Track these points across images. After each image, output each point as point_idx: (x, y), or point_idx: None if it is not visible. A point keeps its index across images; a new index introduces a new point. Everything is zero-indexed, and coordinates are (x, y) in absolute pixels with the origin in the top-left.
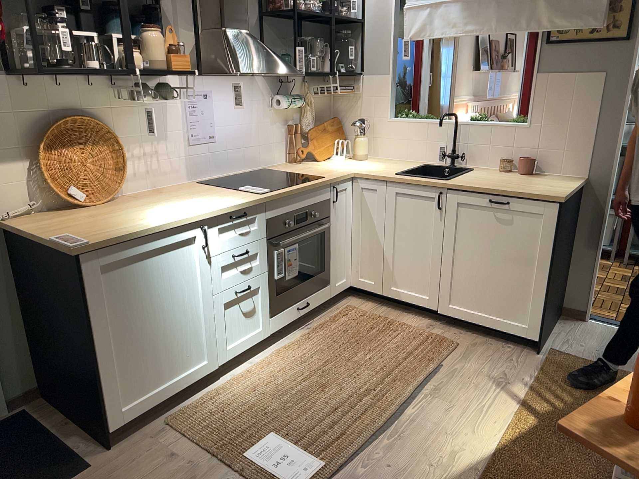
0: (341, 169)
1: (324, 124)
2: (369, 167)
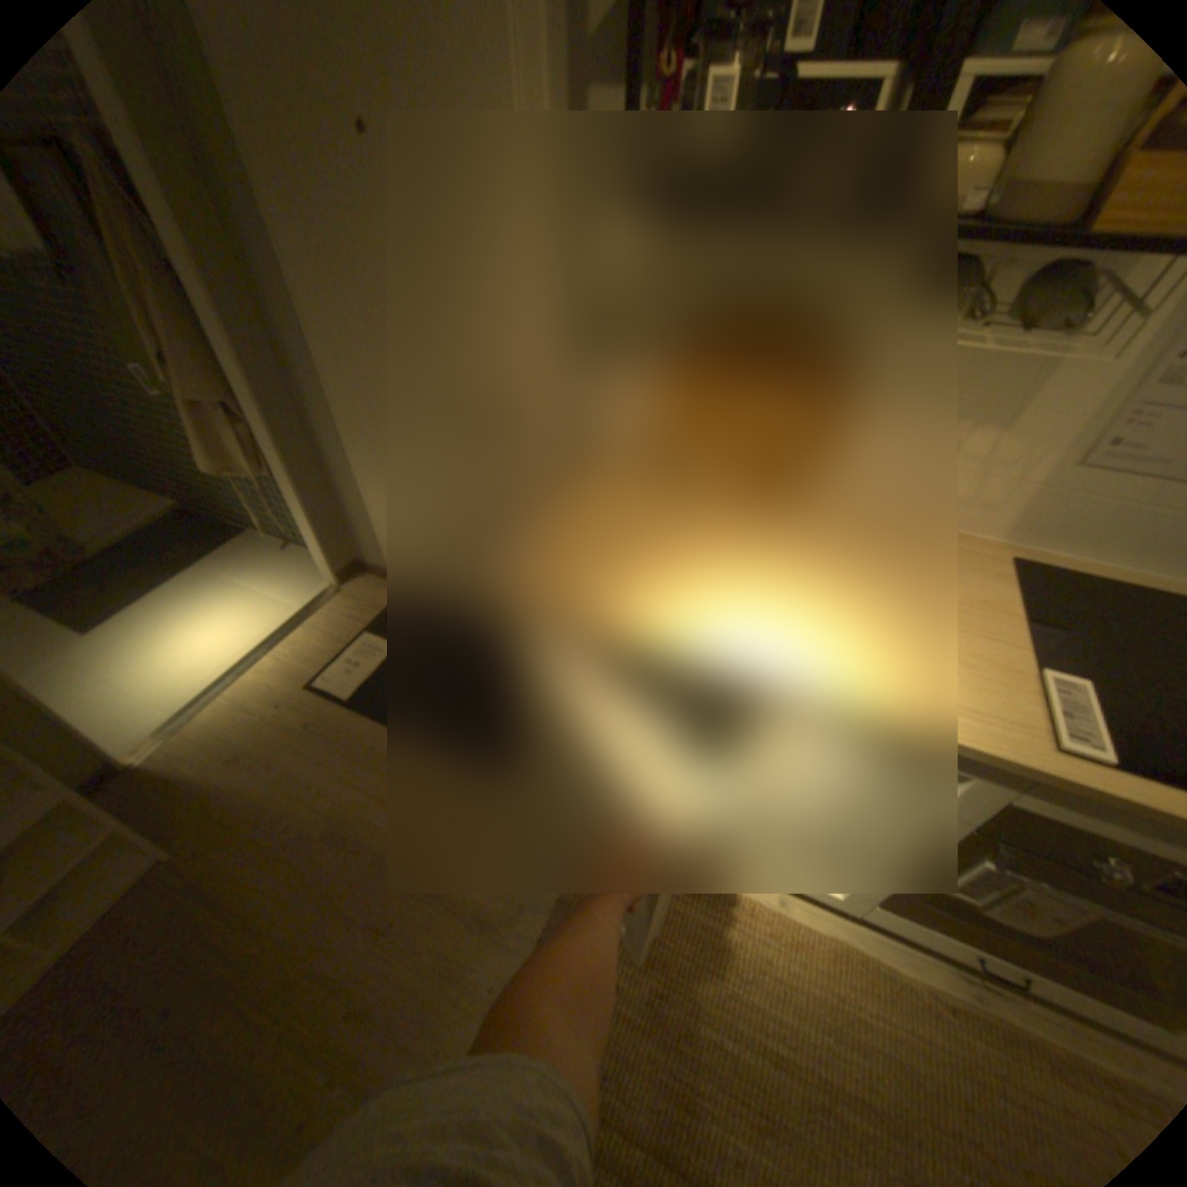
0: None
1: None
2: None
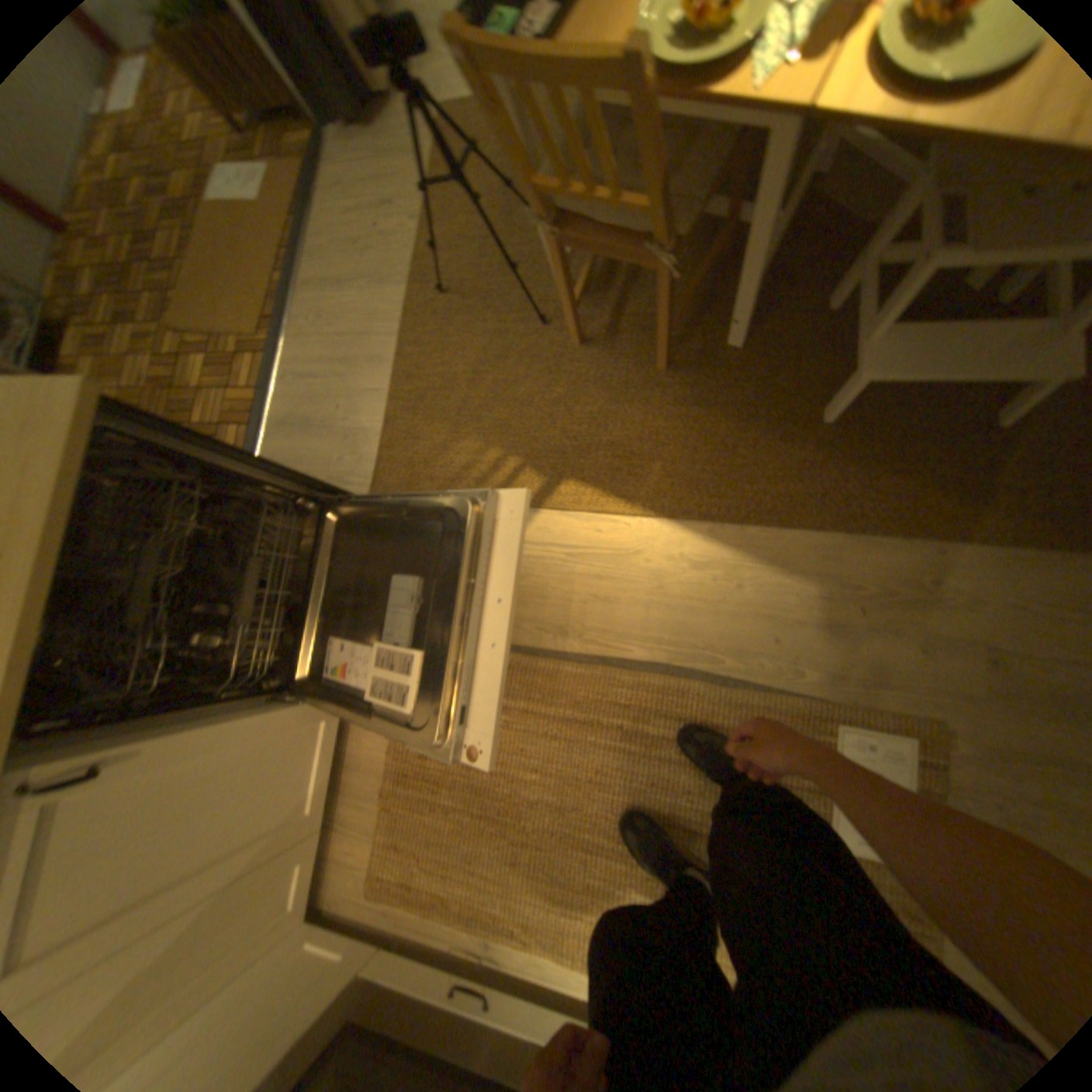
0: None
1: None
2: None
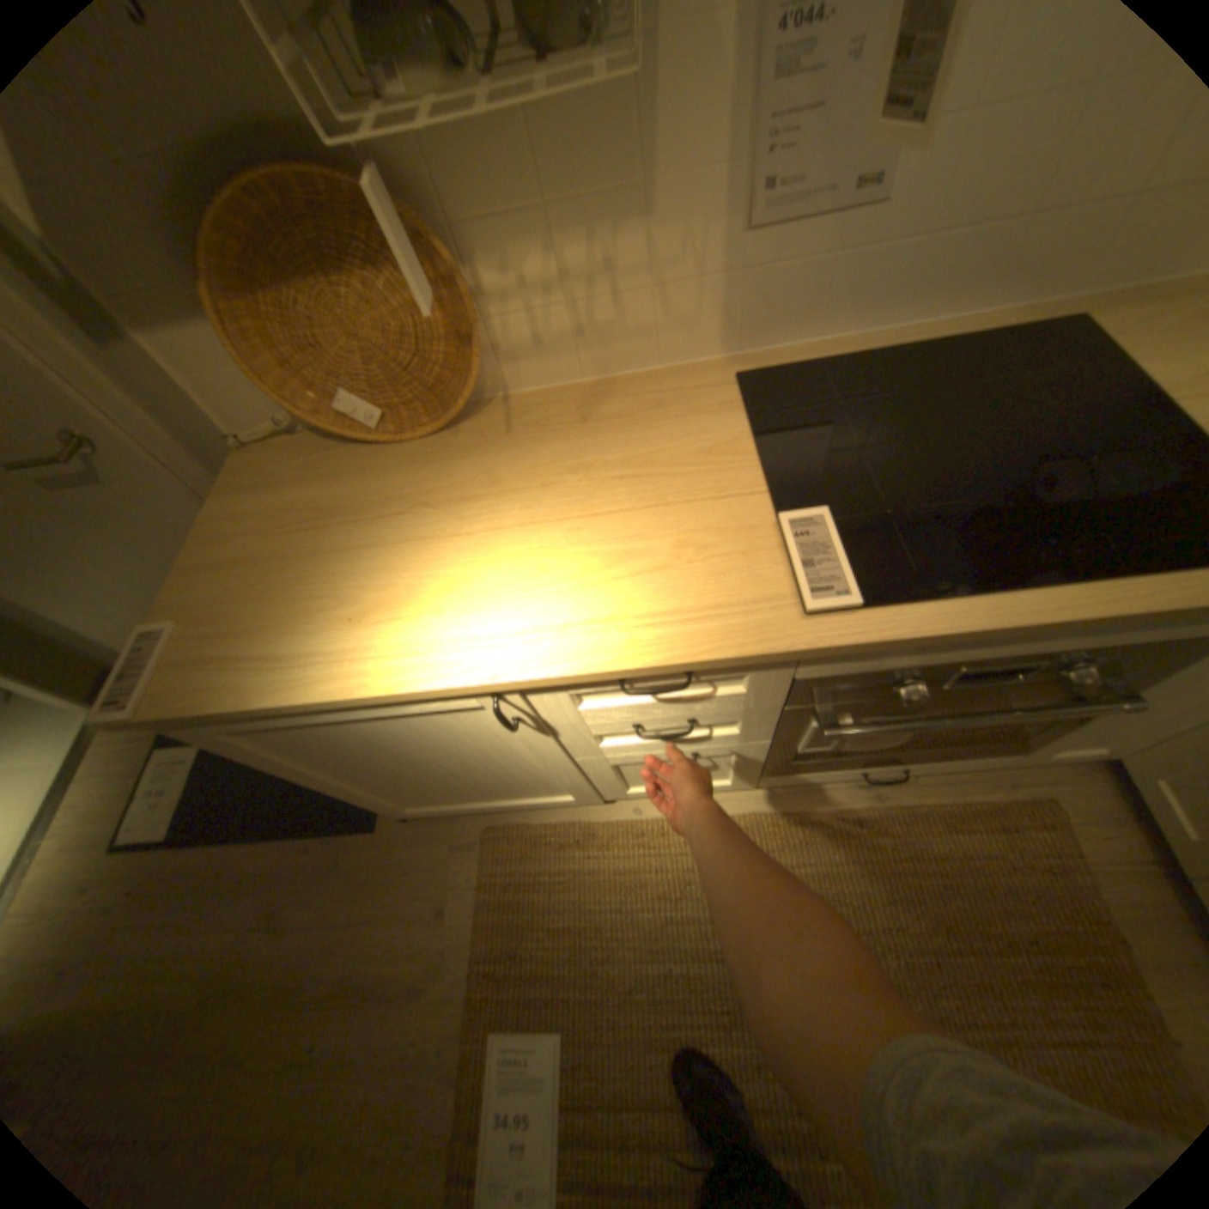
0: None
1: None
2: None
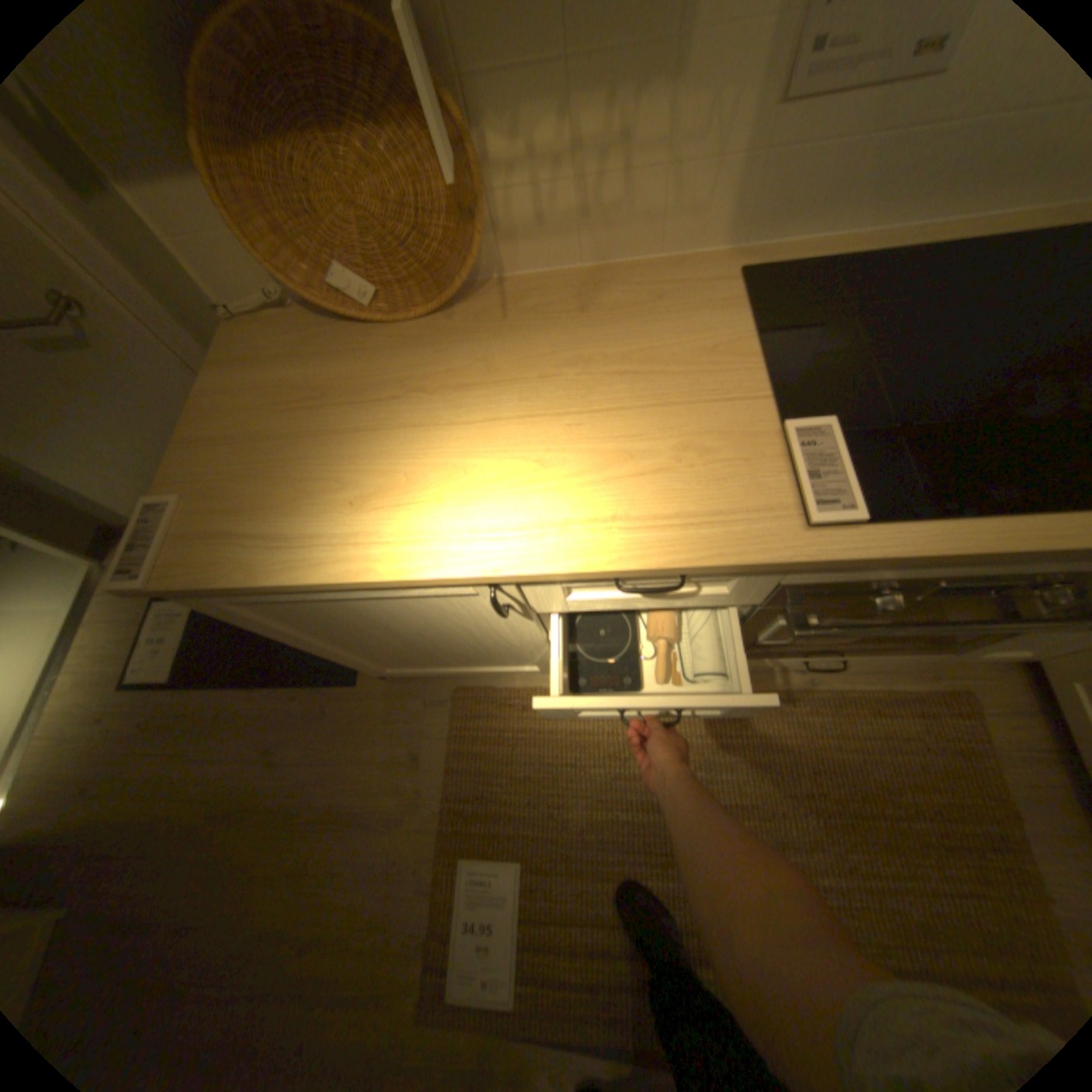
0: None
1: None
2: None
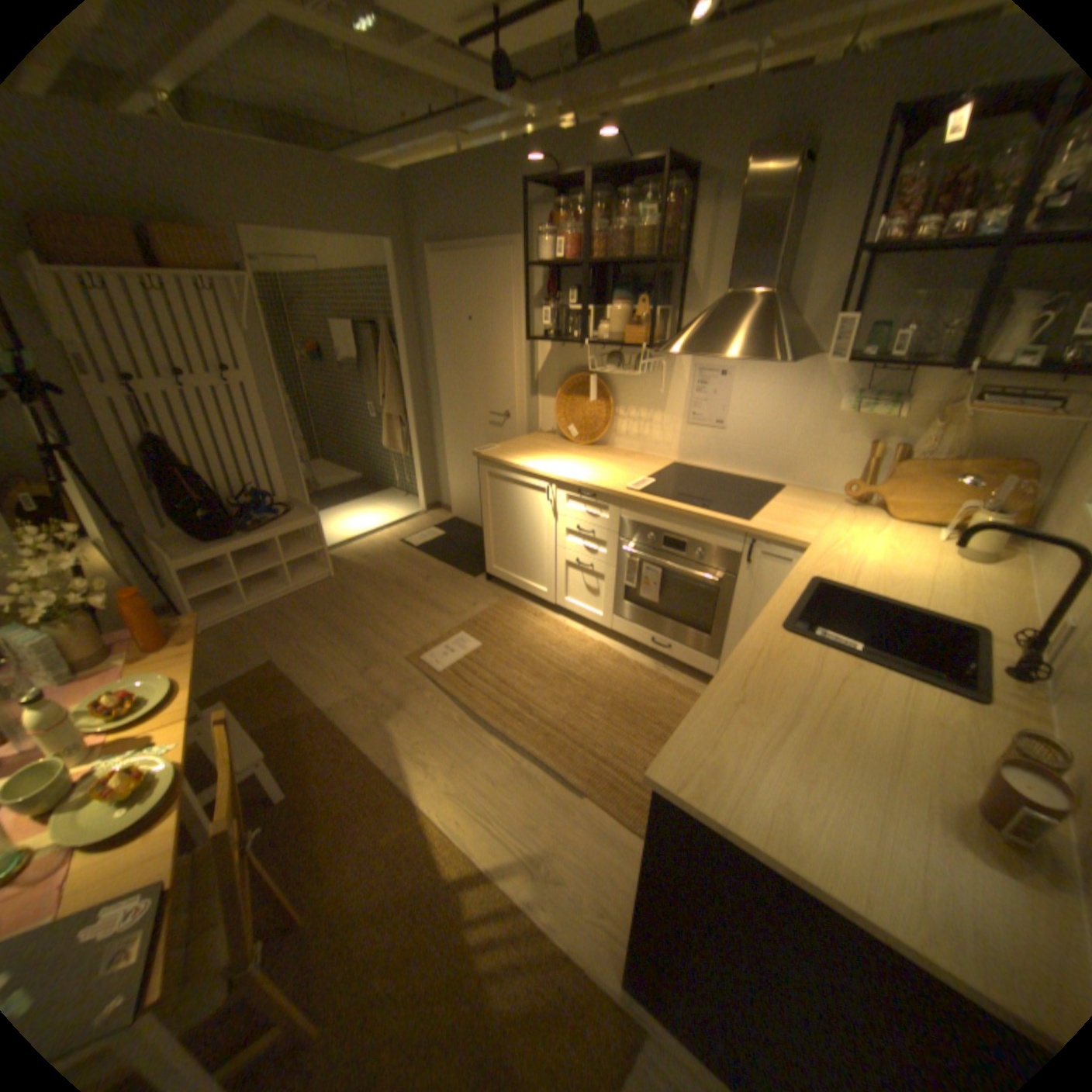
0: (828, 535)
1: (965, 463)
2: (872, 560)
